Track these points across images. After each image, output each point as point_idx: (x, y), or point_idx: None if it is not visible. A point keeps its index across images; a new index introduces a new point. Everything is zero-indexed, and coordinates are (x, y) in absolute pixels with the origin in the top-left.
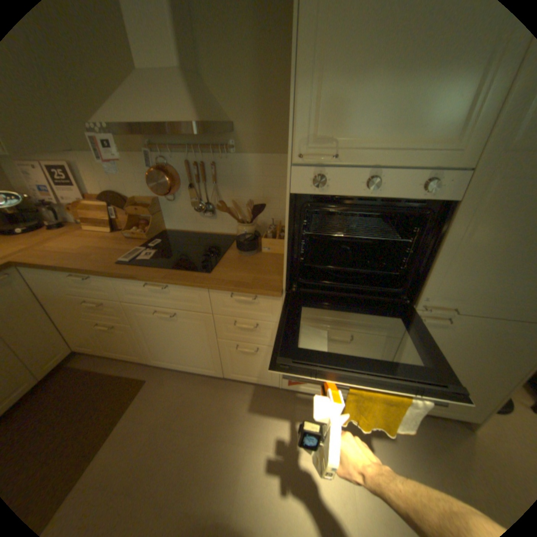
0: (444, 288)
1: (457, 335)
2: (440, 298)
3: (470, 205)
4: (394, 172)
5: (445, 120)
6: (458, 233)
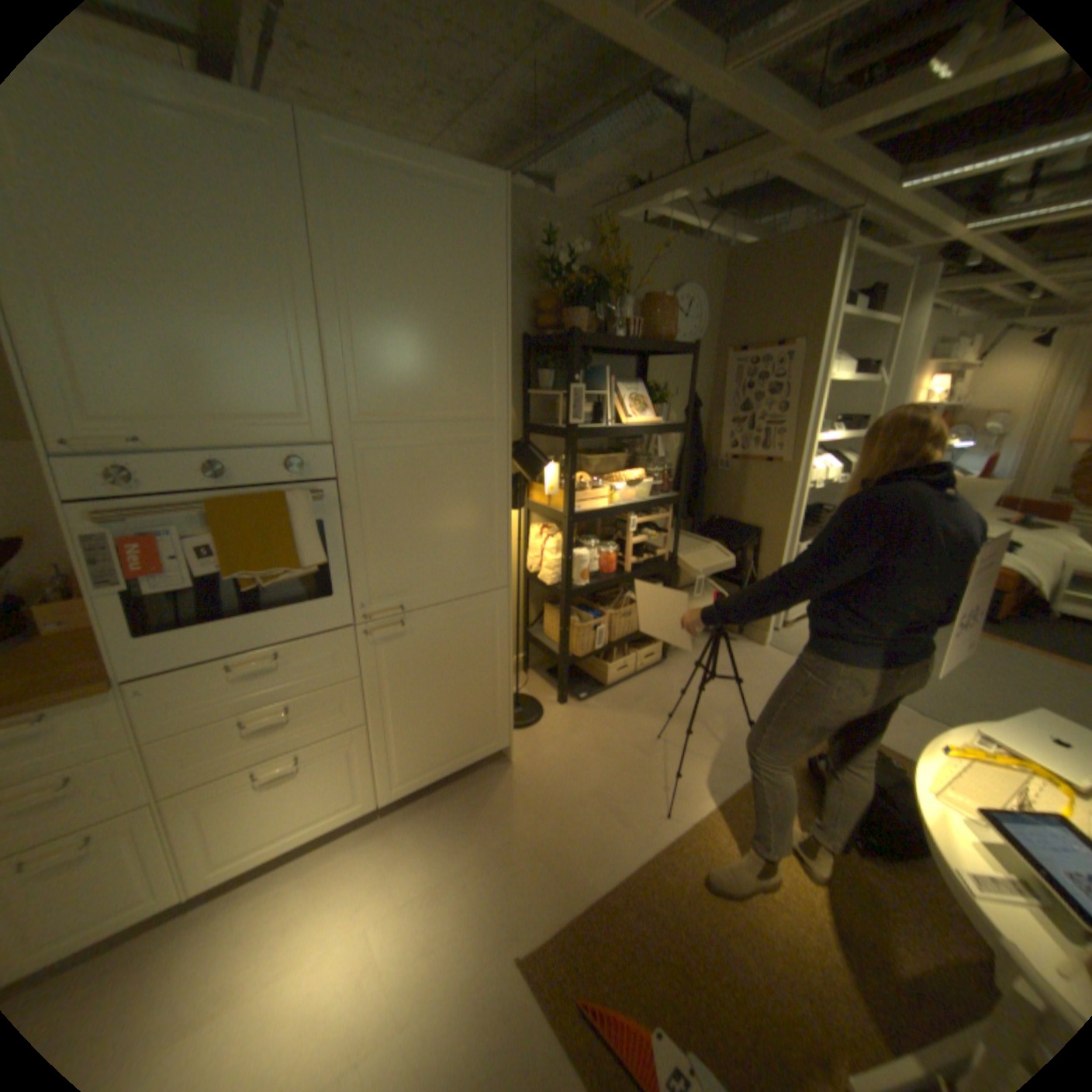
0: (372, 585)
1: (419, 639)
2: (374, 598)
3: (347, 482)
4: (237, 454)
5: (272, 396)
6: (350, 514)
